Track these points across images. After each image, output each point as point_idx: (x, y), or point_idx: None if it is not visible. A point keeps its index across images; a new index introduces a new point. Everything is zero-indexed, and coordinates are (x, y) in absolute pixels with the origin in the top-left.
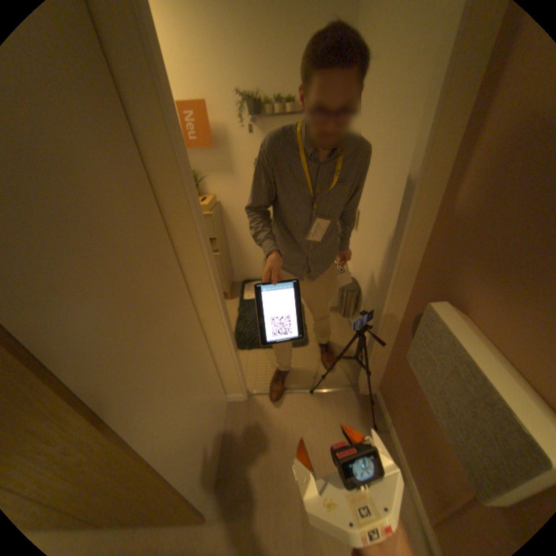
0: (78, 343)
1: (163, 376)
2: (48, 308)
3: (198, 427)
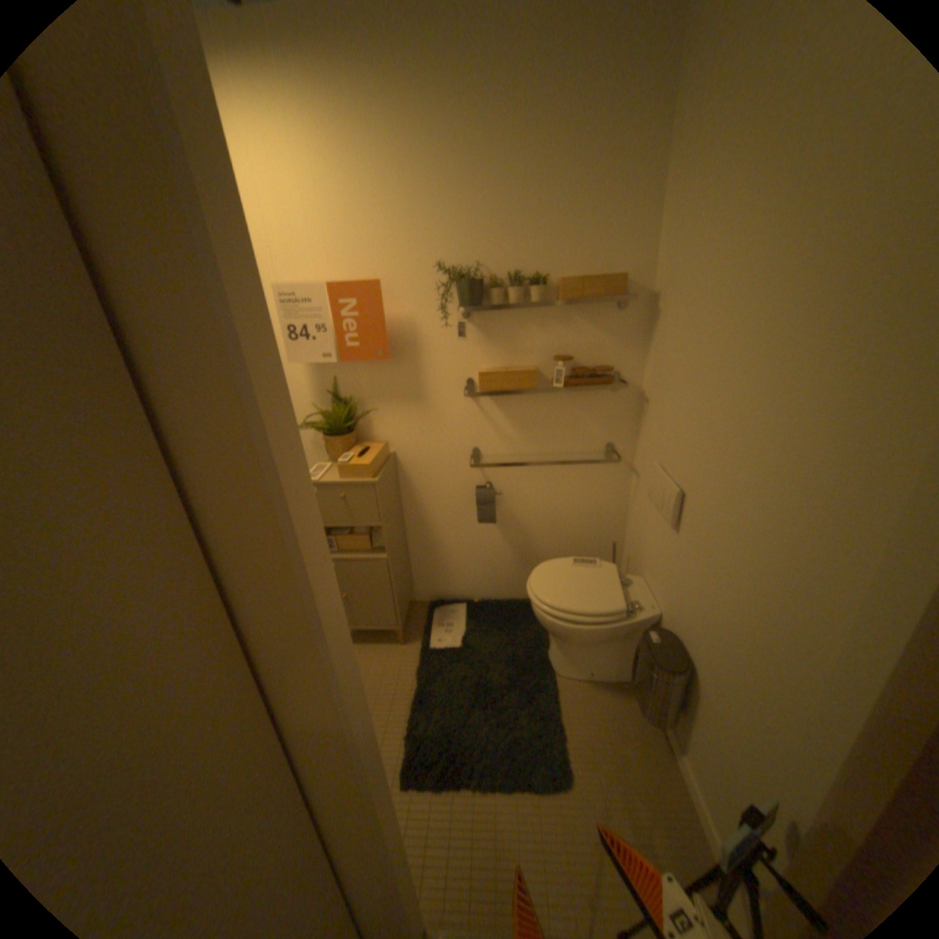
0: None
1: None
2: None
3: None
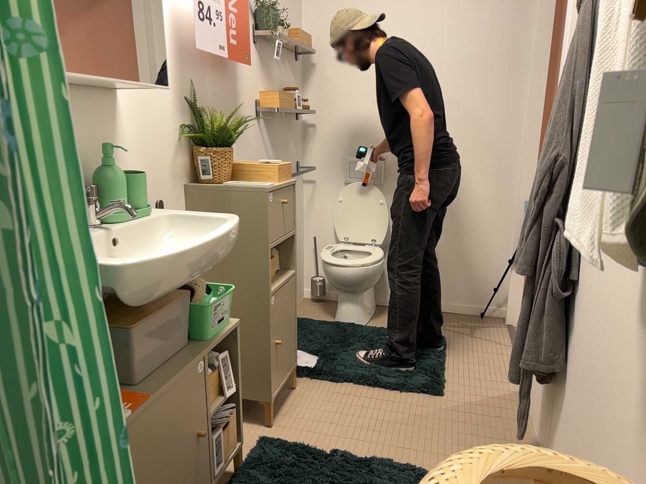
0: None
1: None
2: None
3: None
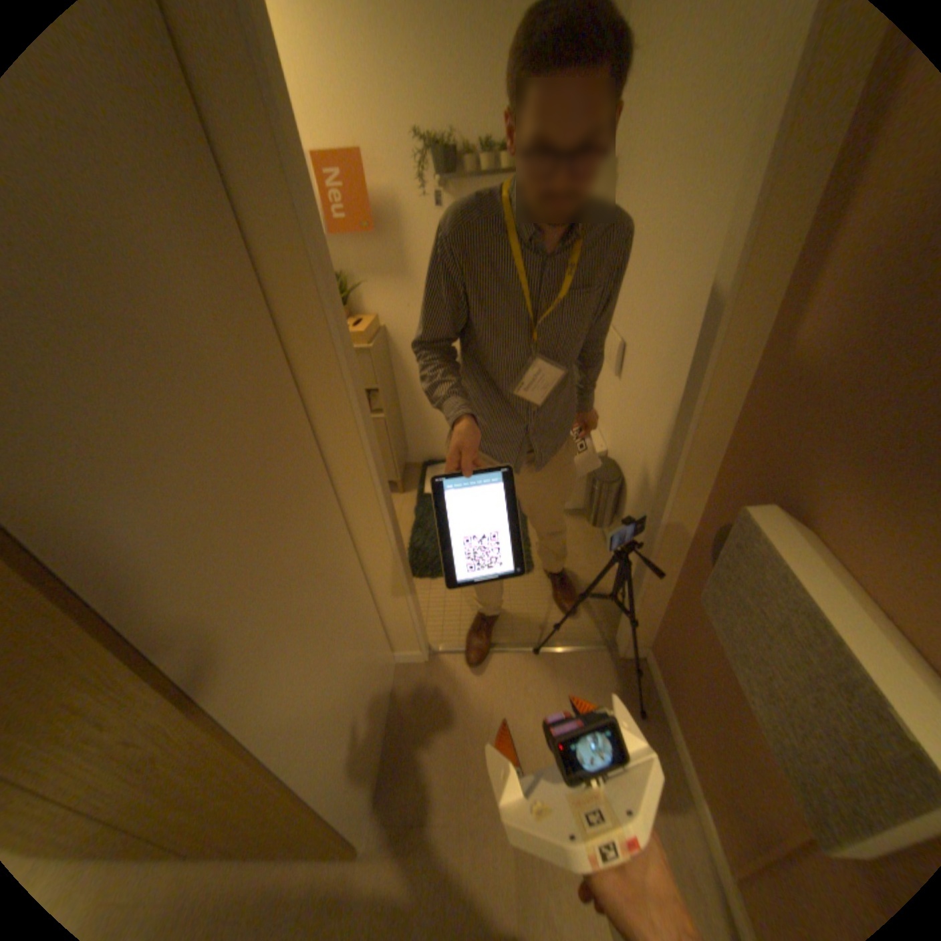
0: (144, 567)
1: (286, 621)
2: (92, 507)
3: (346, 704)
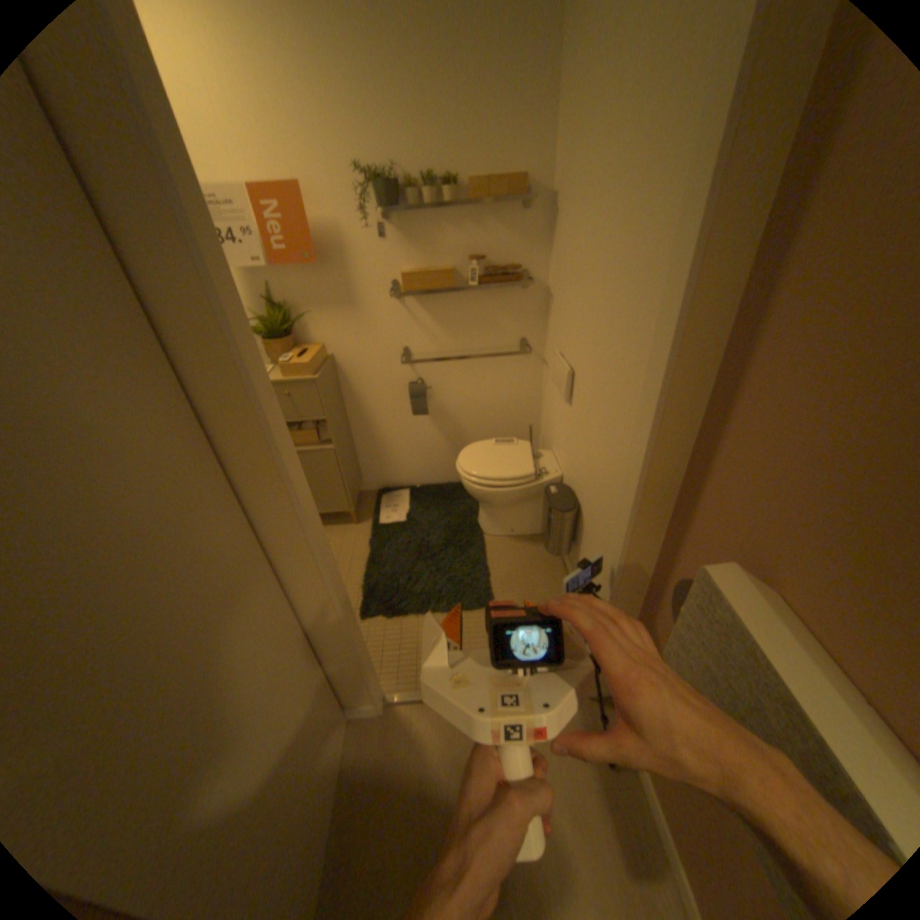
0: None
1: (193, 724)
2: None
3: (281, 794)
